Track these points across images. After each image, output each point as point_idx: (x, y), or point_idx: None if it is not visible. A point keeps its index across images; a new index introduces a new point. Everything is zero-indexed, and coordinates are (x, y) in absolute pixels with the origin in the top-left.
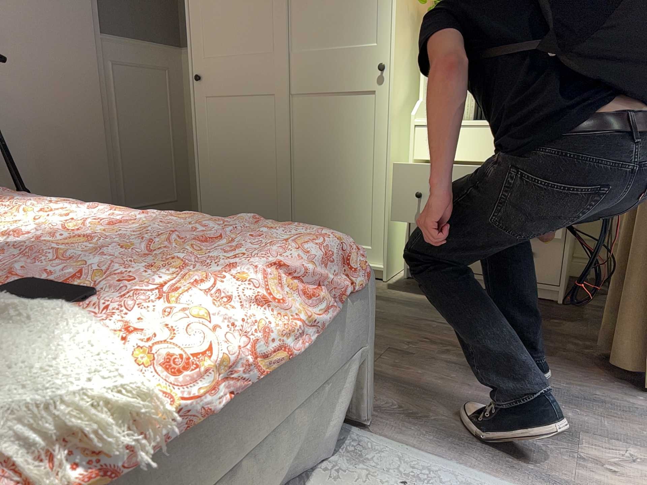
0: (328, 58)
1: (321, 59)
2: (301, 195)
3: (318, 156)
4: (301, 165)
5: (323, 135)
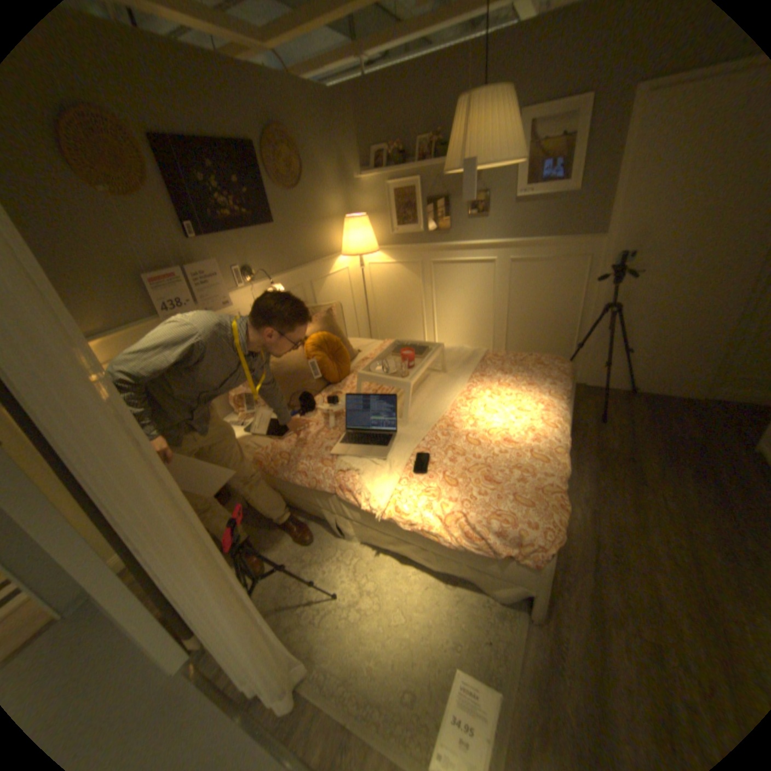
0: None
1: None
2: None
3: None
4: None
5: None
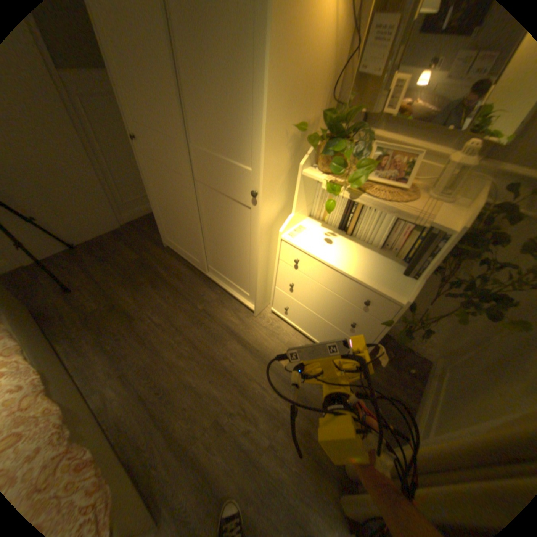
0: (216, 163)
1: (211, 161)
2: (210, 246)
3: (217, 230)
4: (208, 230)
5: (218, 219)
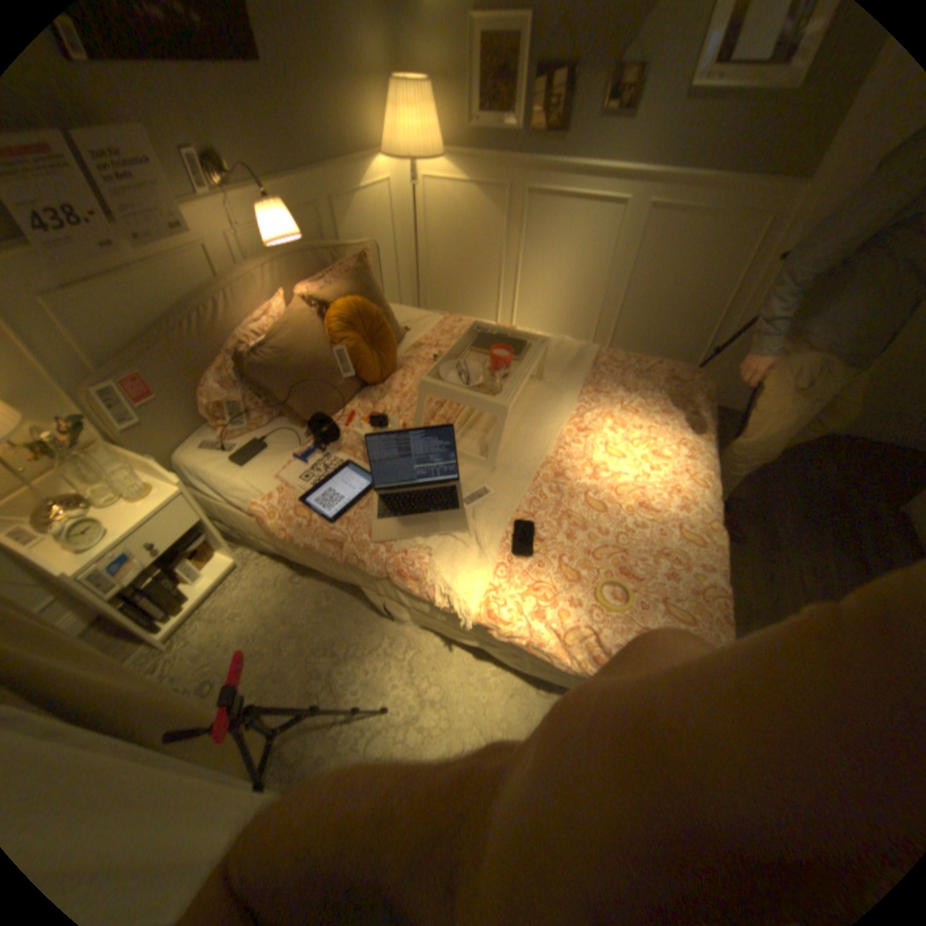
0: None
1: None
2: None
3: None
4: None
5: None
